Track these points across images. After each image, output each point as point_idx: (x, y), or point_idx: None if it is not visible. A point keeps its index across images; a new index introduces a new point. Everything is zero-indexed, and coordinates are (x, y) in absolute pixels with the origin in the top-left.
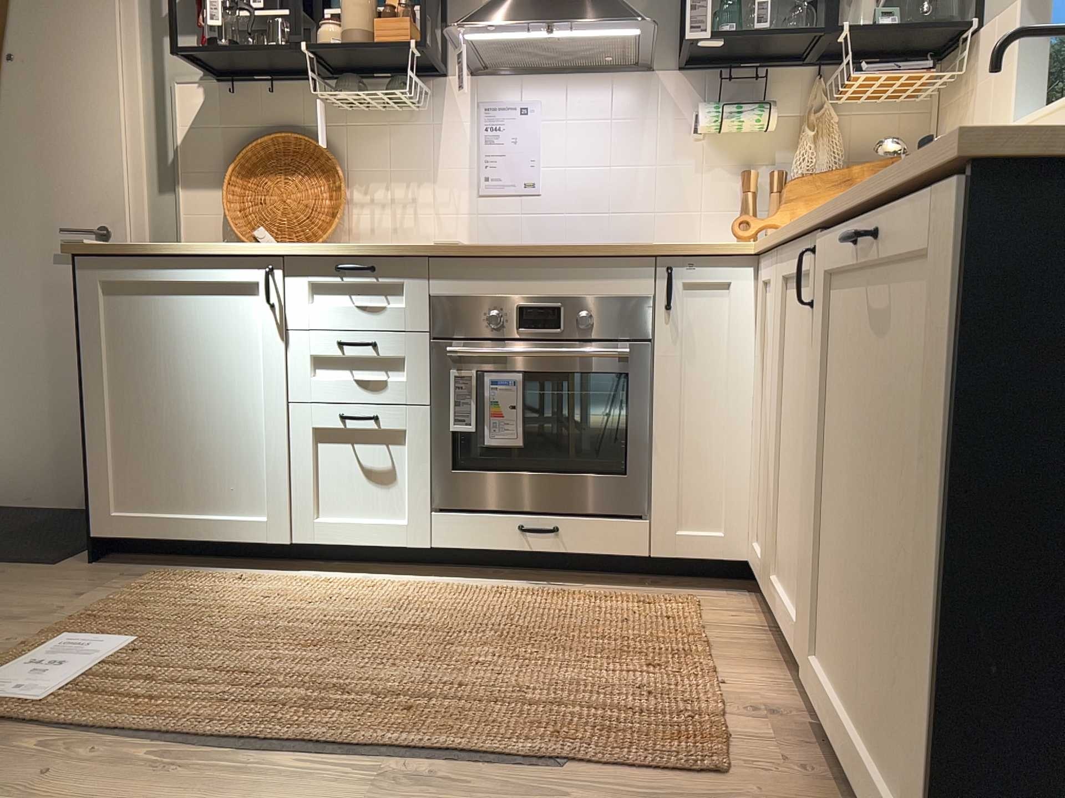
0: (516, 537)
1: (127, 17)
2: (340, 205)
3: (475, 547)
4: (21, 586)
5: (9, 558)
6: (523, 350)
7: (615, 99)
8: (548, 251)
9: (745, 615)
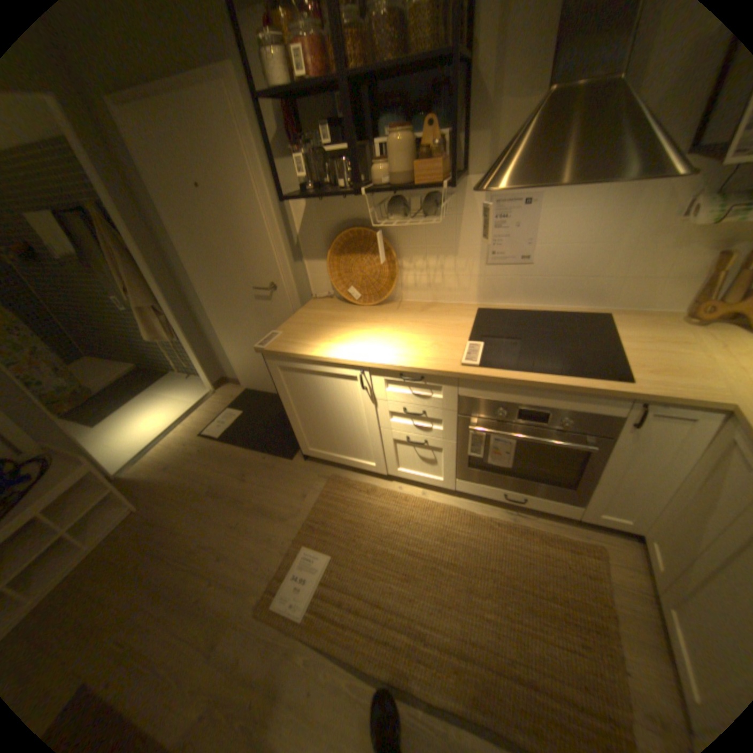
0: (501, 496)
1: (249, 147)
2: (395, 275)
3: (478, 494)
4: (281, 480)
5: (274, 450)
6: (519, 438)
7: (615, 185)
8: (545, 385)
9: (635, 573)
